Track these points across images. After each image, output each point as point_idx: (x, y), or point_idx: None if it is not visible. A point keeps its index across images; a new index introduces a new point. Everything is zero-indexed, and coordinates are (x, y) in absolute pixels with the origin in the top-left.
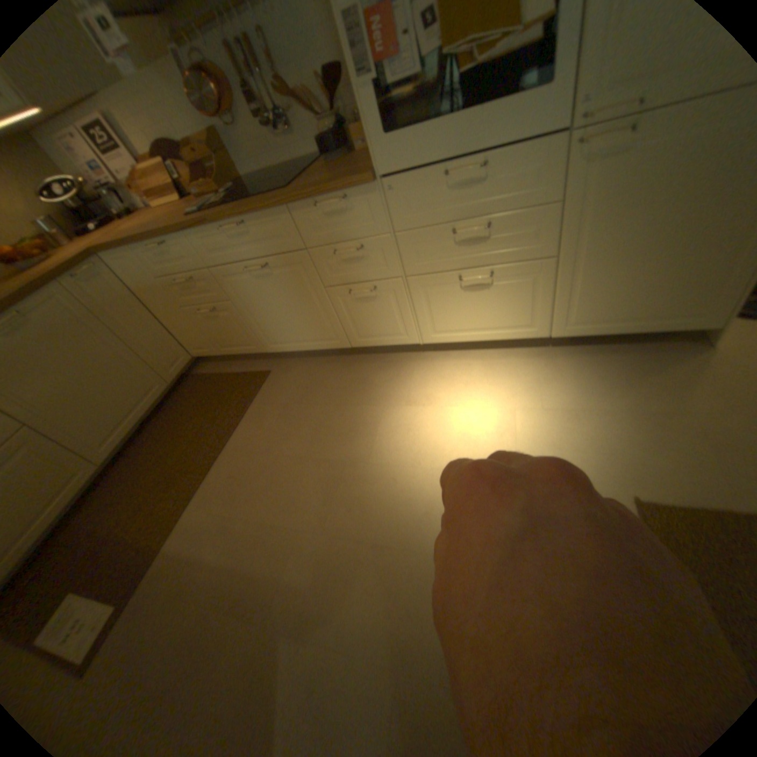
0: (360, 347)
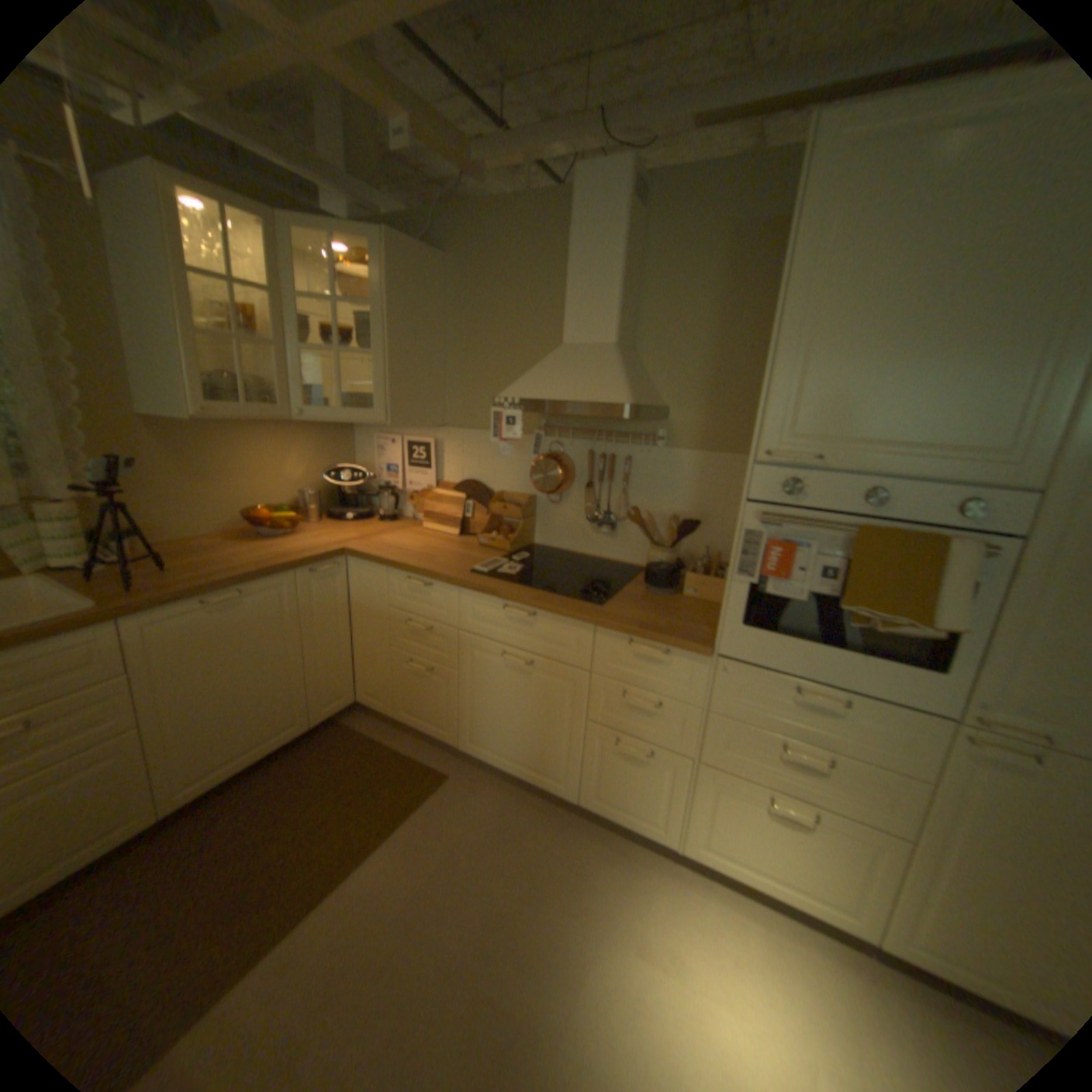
0: (589, 810)
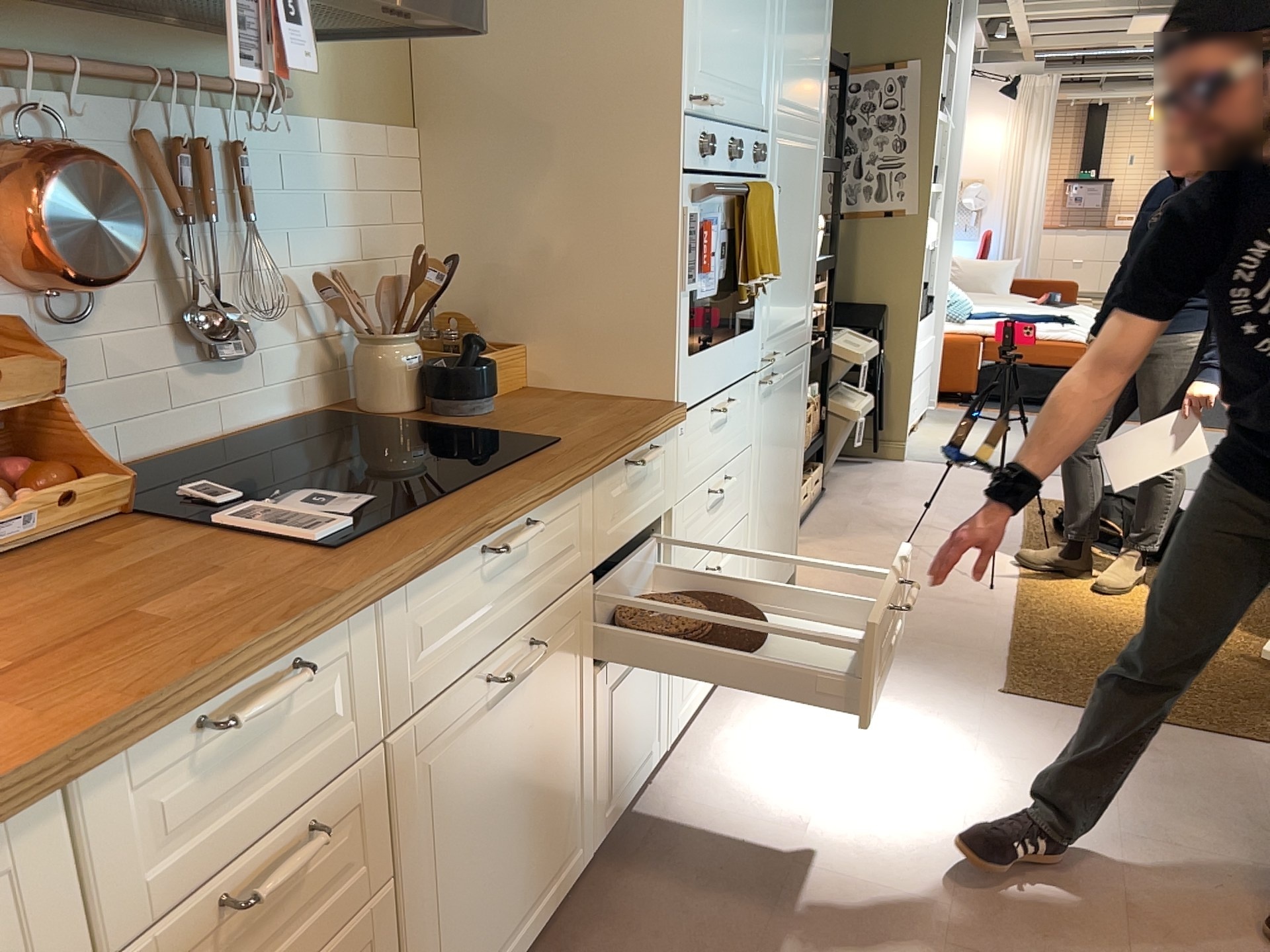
0: (602, 838)
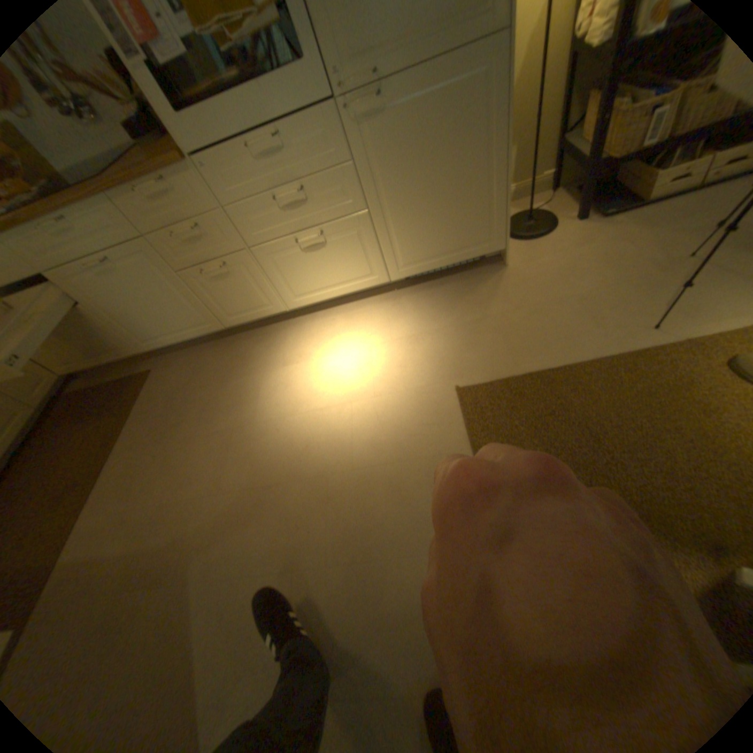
0: (233, 326)
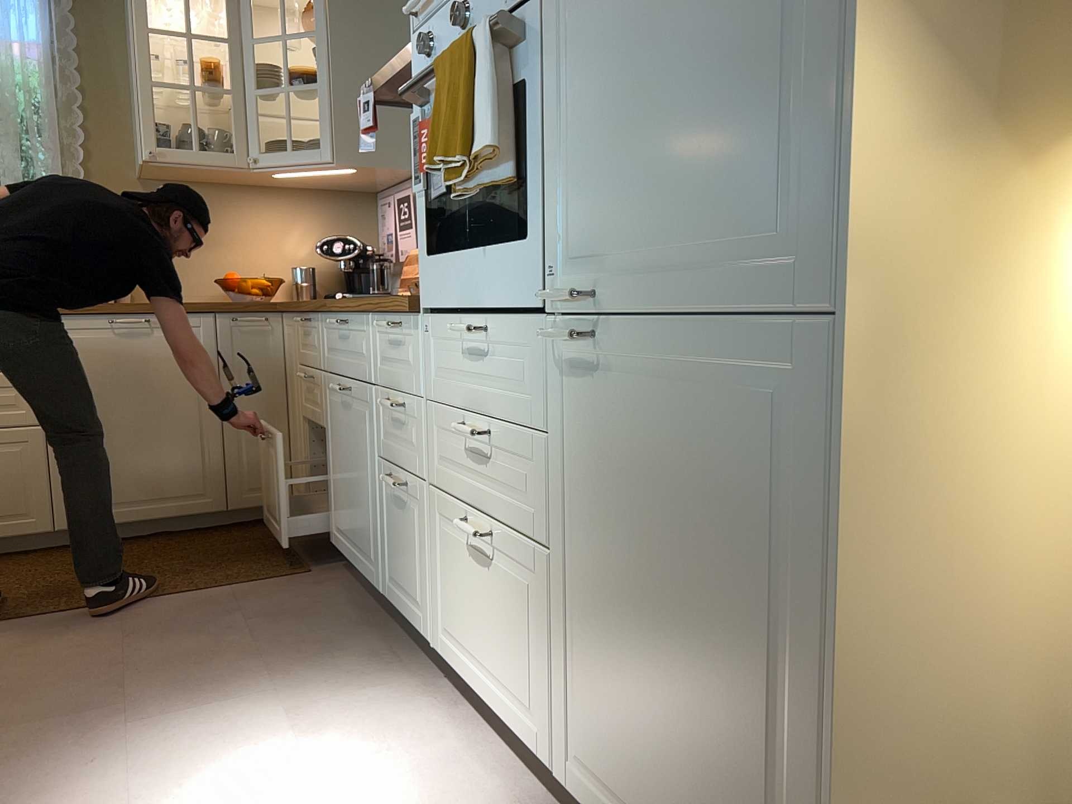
0: (390, 602)
